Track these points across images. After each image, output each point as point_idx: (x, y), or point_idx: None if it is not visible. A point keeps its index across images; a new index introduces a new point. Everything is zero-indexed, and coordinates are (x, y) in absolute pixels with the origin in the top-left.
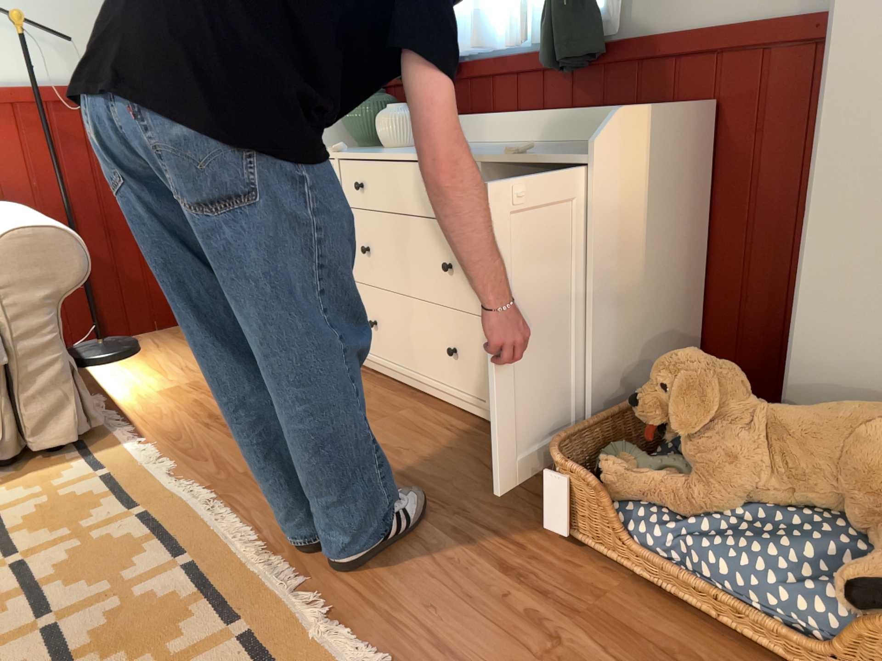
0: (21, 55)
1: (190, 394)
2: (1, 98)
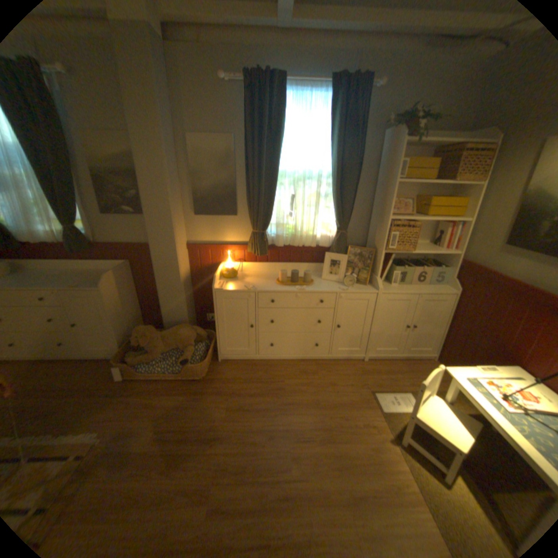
0: None
1: None
2: None
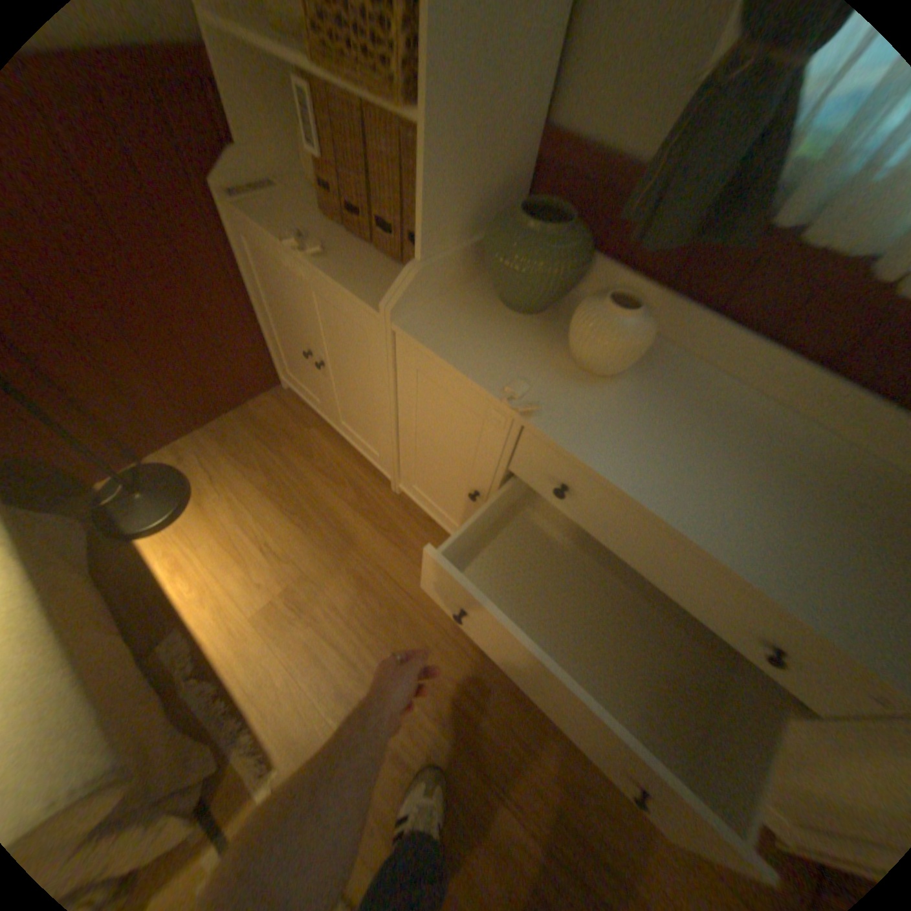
0: None
1: (293, 625)
2: None
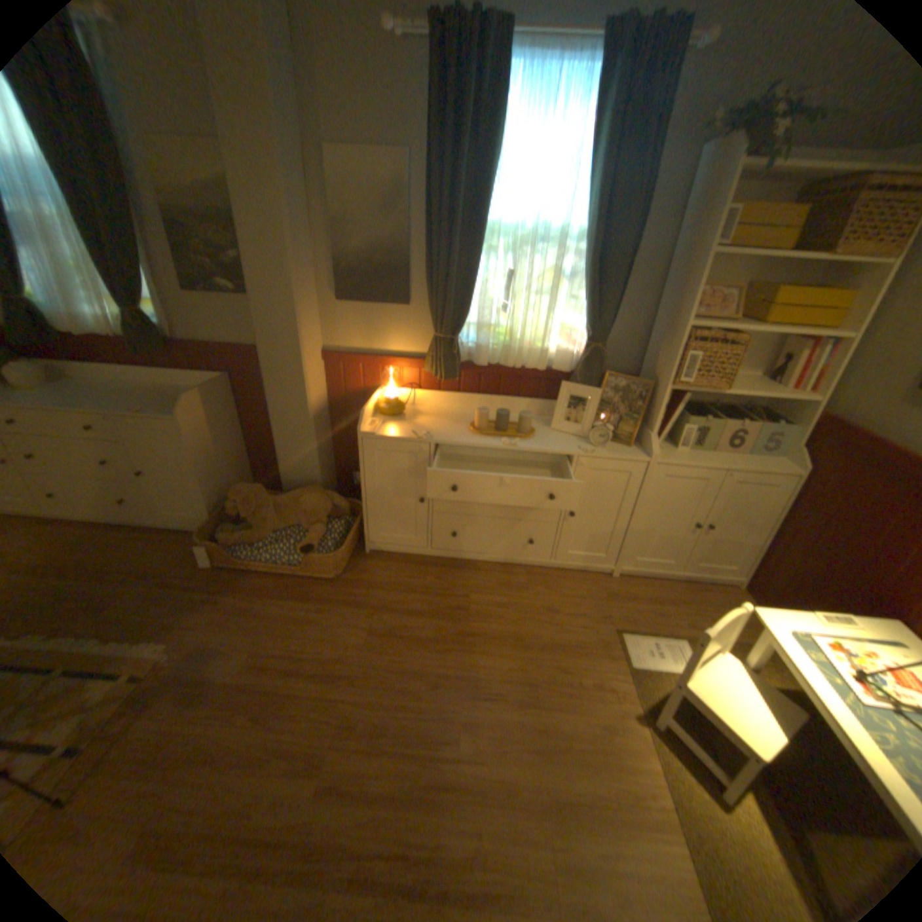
0: None
1: None
2: None
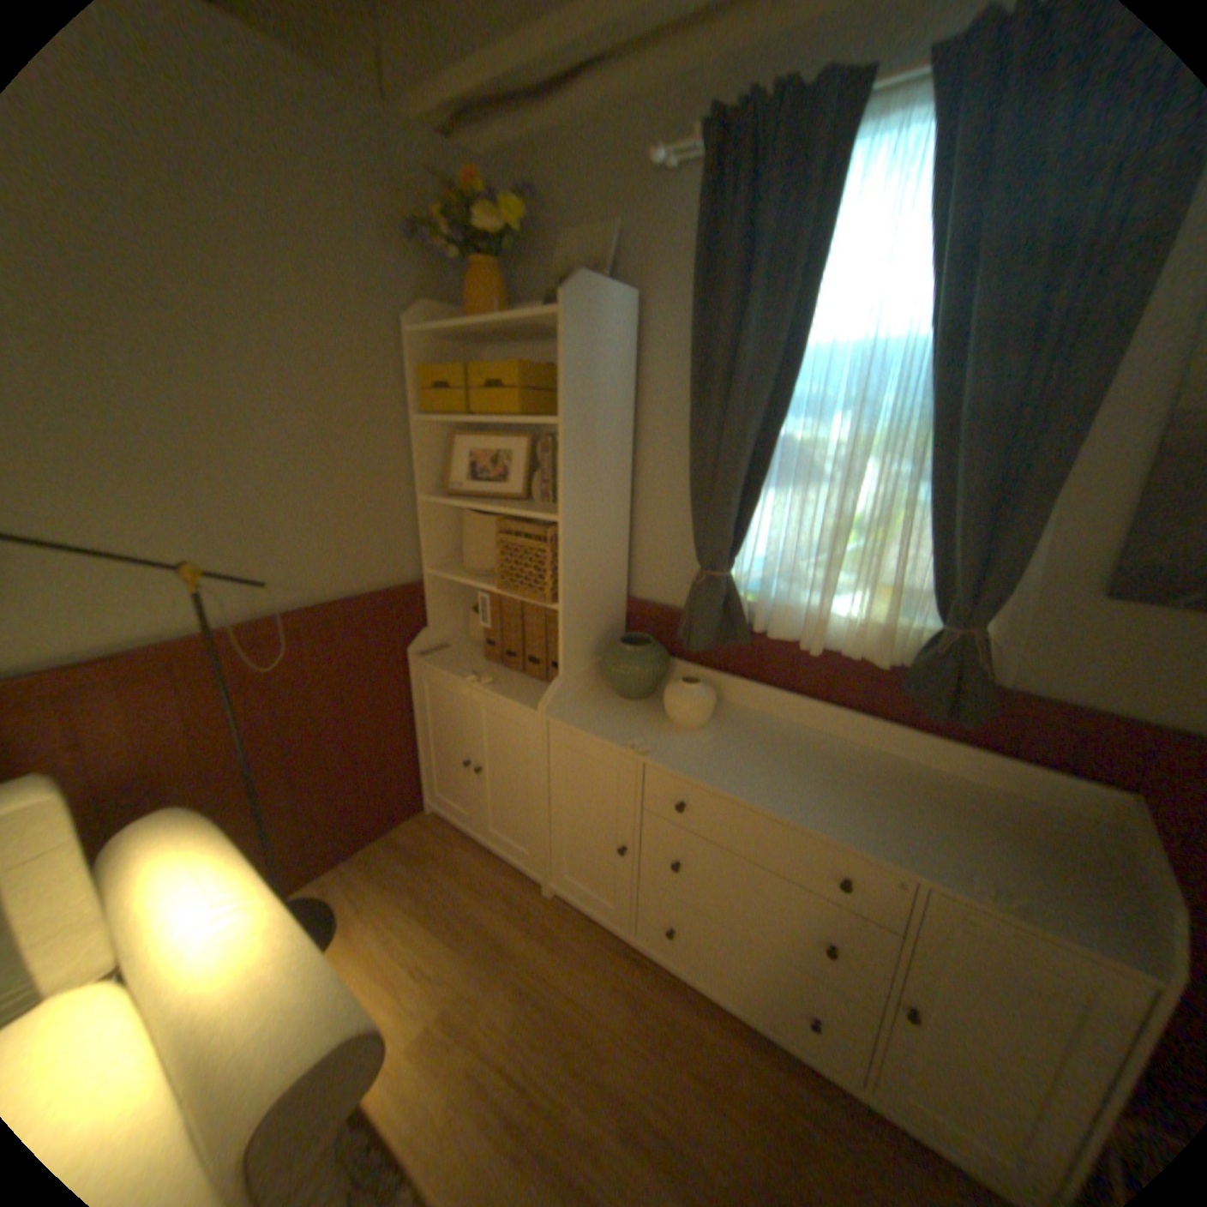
0: (175, 593)
1: (451, 1052)
2: (147, 659)
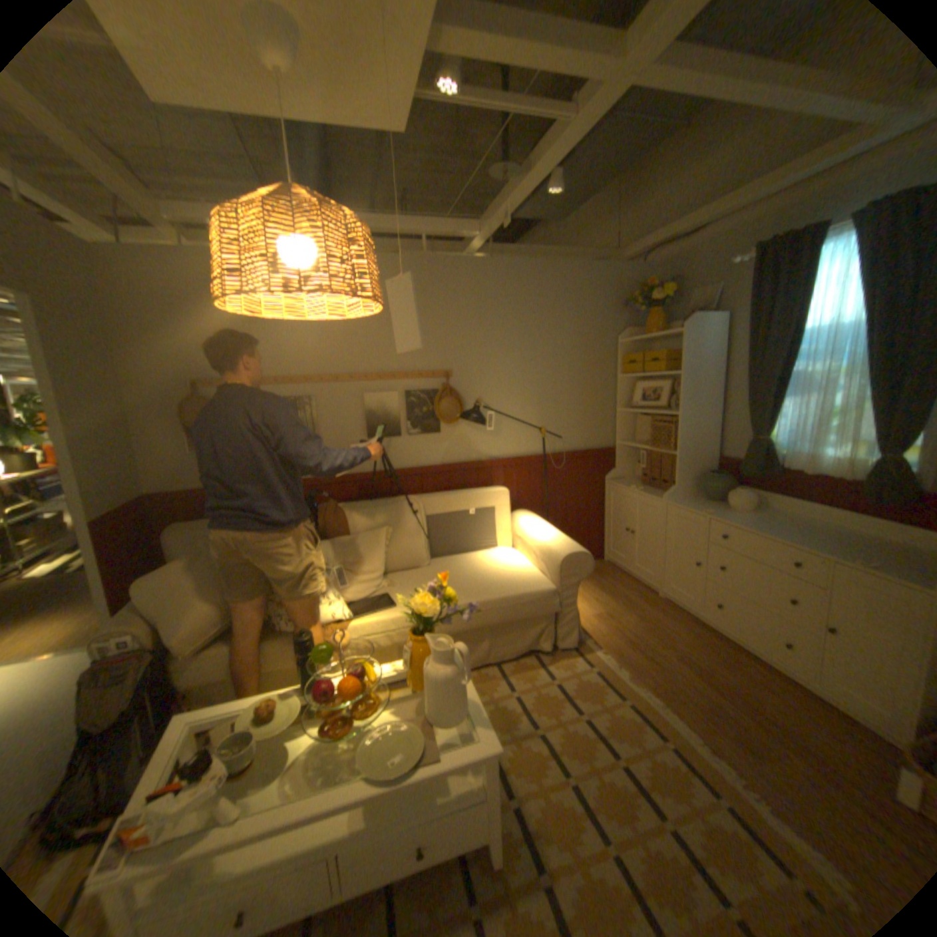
0: (533, 440)
1: (609, 621)
2: (524, 460)
